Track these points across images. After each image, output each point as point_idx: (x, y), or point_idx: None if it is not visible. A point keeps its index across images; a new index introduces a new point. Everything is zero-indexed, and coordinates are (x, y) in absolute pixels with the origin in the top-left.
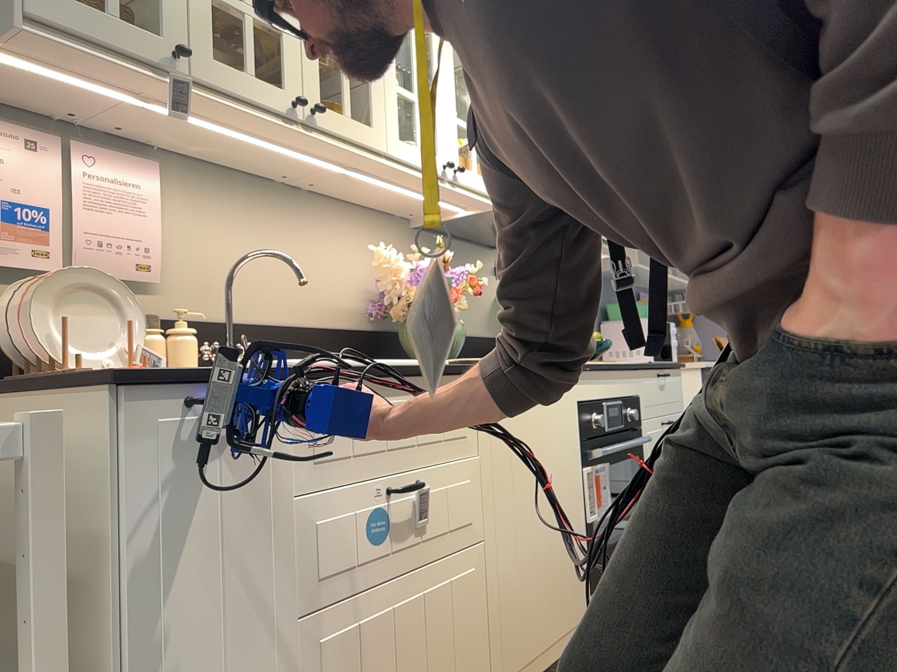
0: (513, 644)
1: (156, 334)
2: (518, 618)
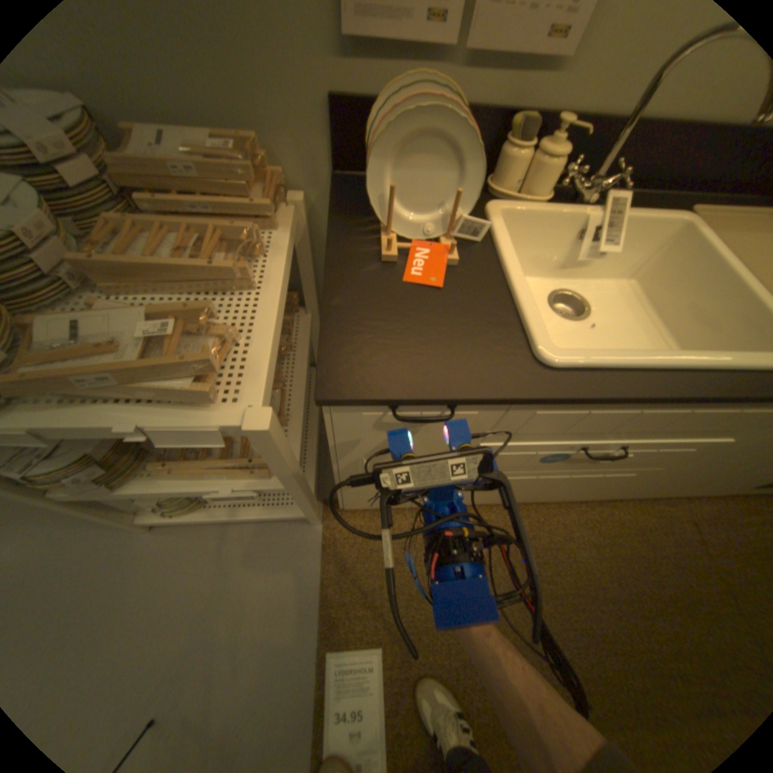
0: (634, 493)
1: (525, 148)
2: (654, 489)
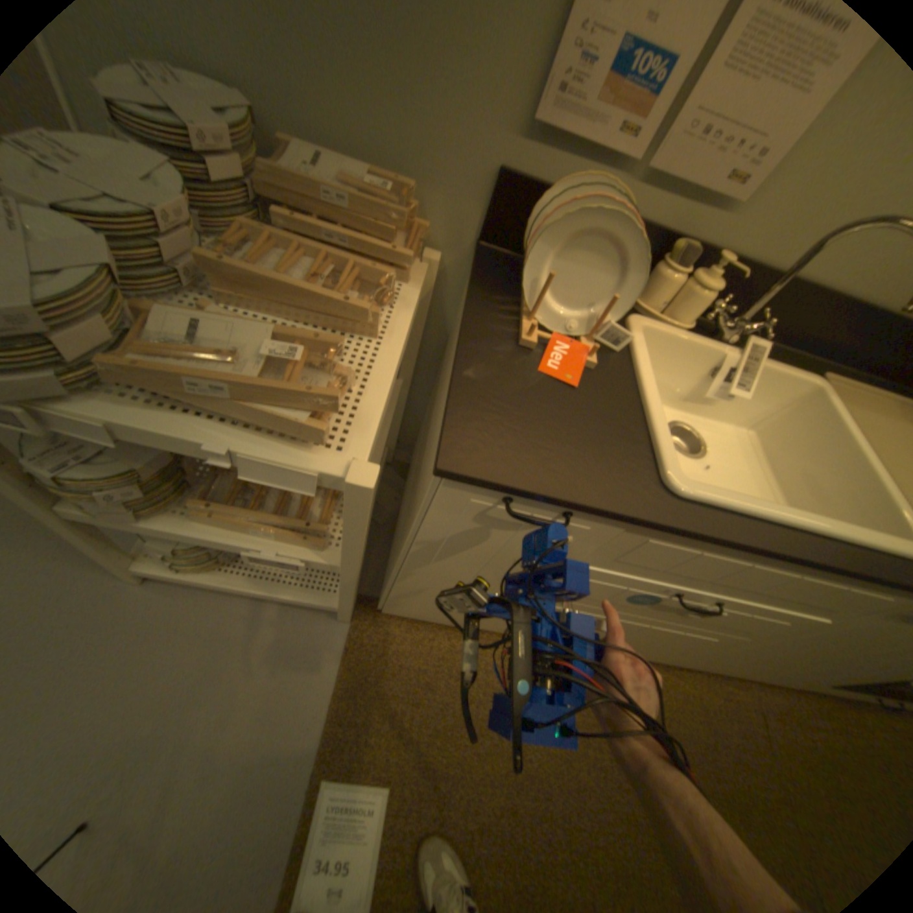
0: (709, 665)
1: (681, 273)
2: (732, 665)
